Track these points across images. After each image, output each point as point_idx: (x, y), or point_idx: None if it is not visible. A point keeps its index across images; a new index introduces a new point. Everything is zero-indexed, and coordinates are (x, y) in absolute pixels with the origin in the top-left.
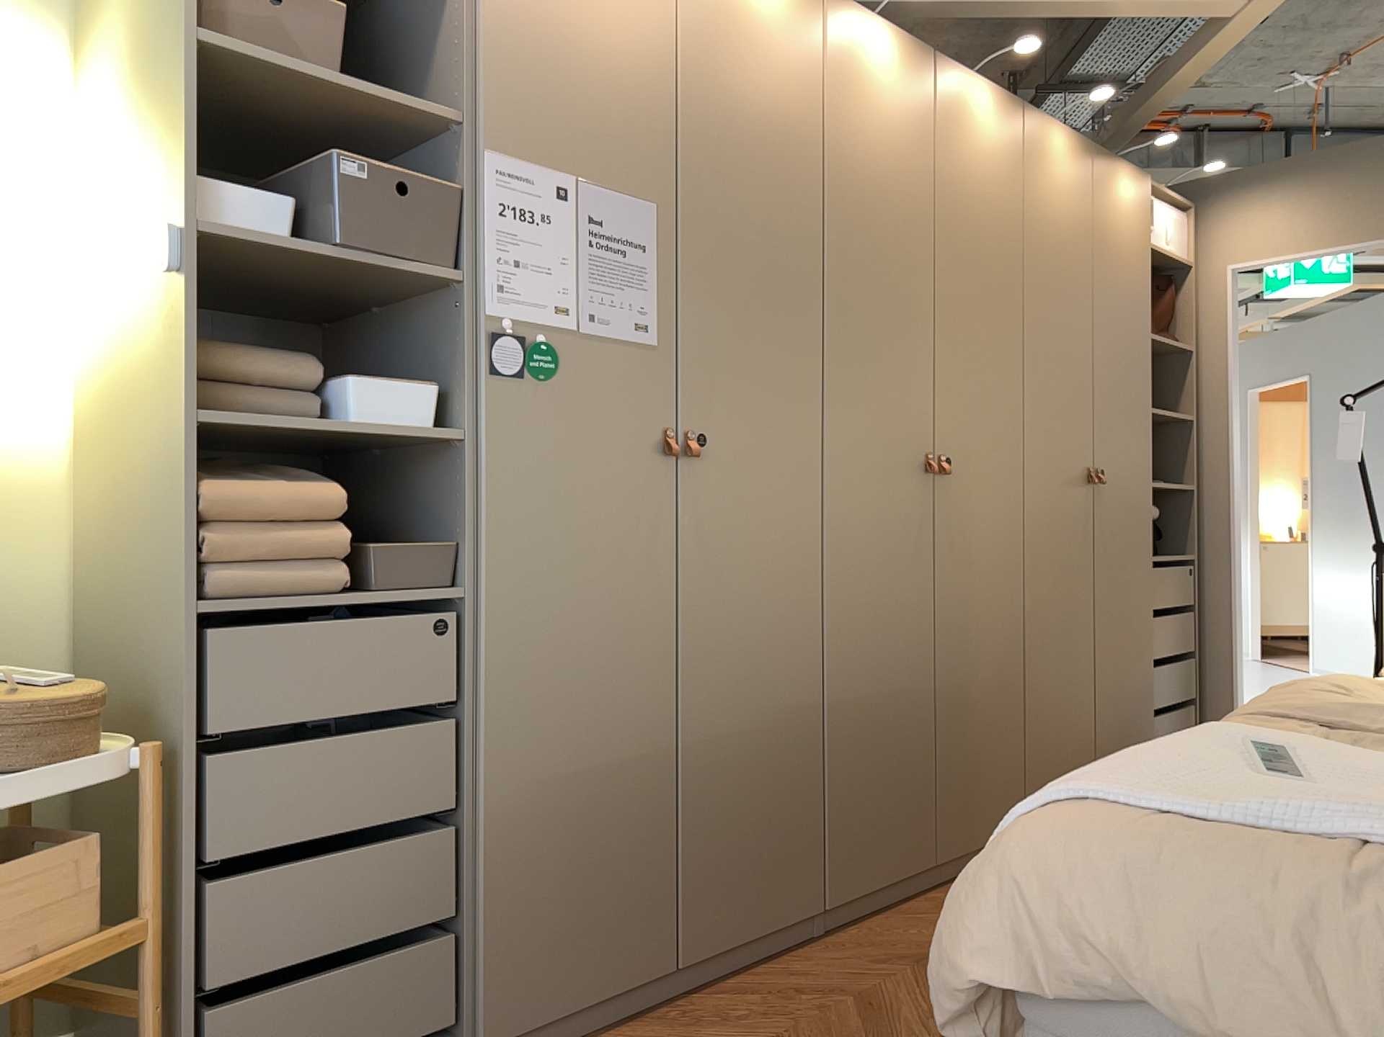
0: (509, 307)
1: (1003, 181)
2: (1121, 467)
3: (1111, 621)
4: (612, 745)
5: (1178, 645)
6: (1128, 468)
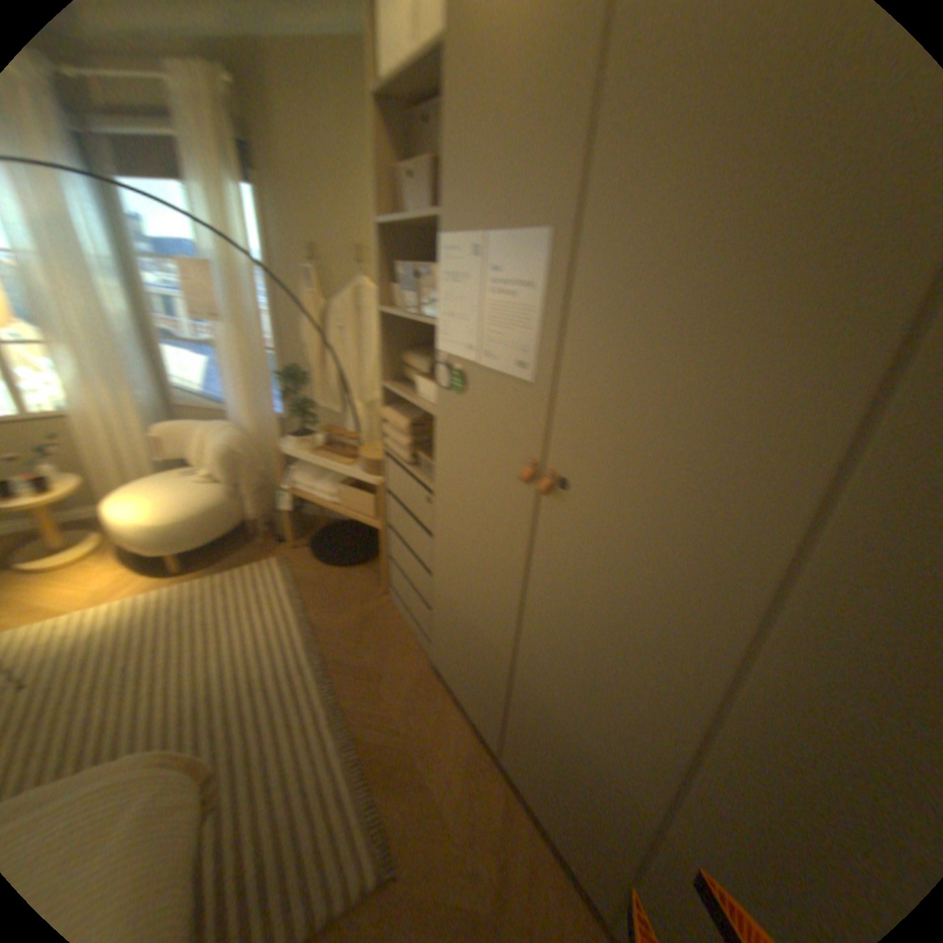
0: (445, 346)
1: None
2: None
3: None
4: (477, 621)
5: None
6: None
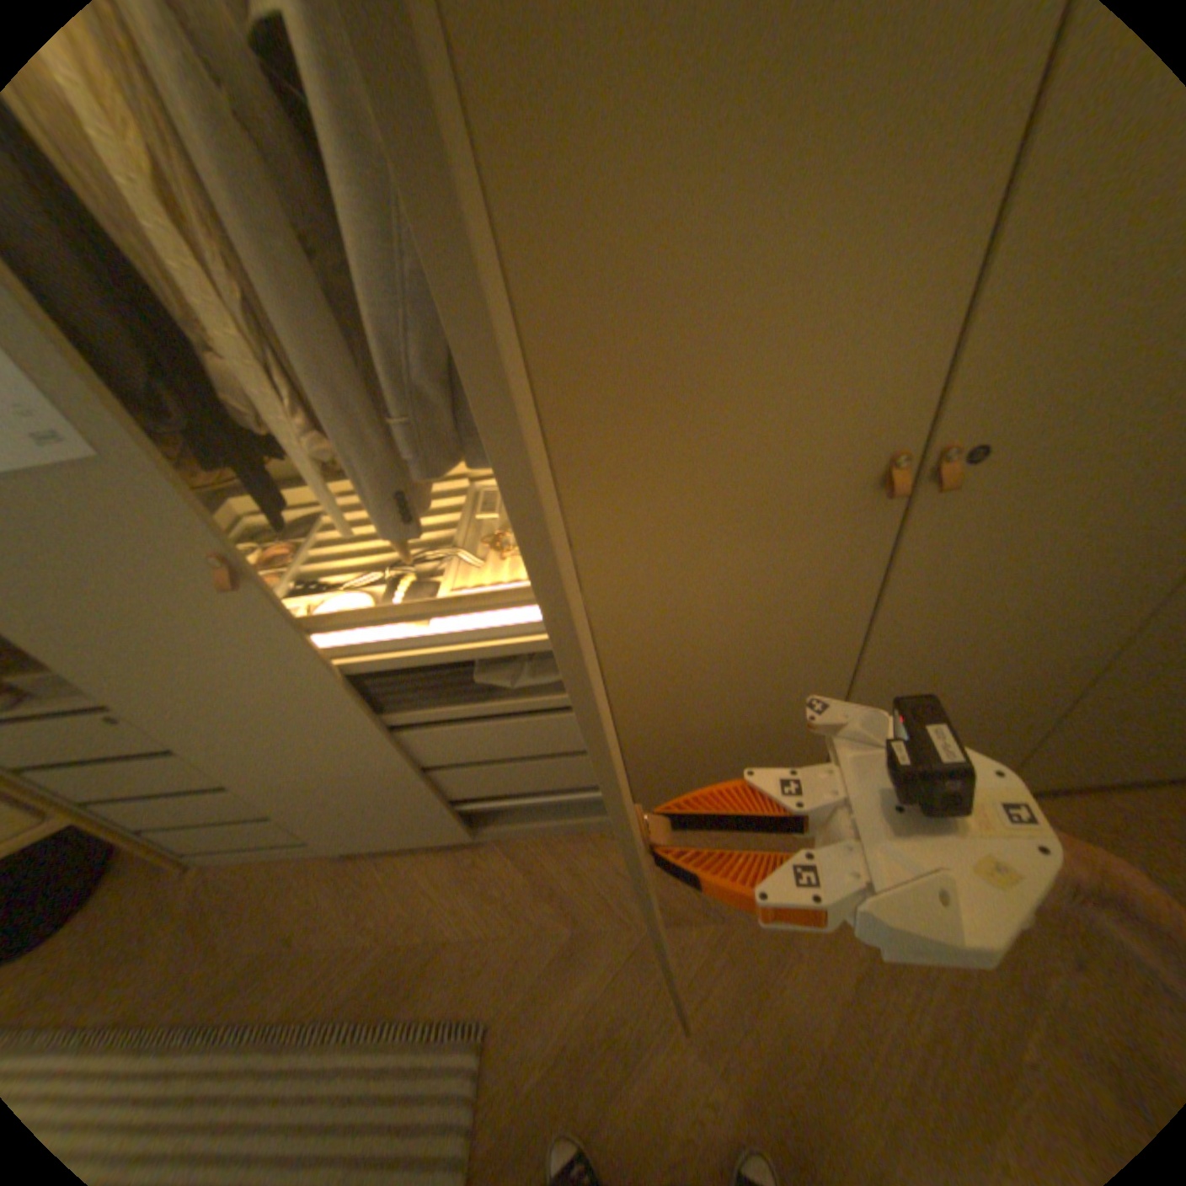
0: None
1: None
2: None
3: None
4: (338, 769)
5: None
6: None
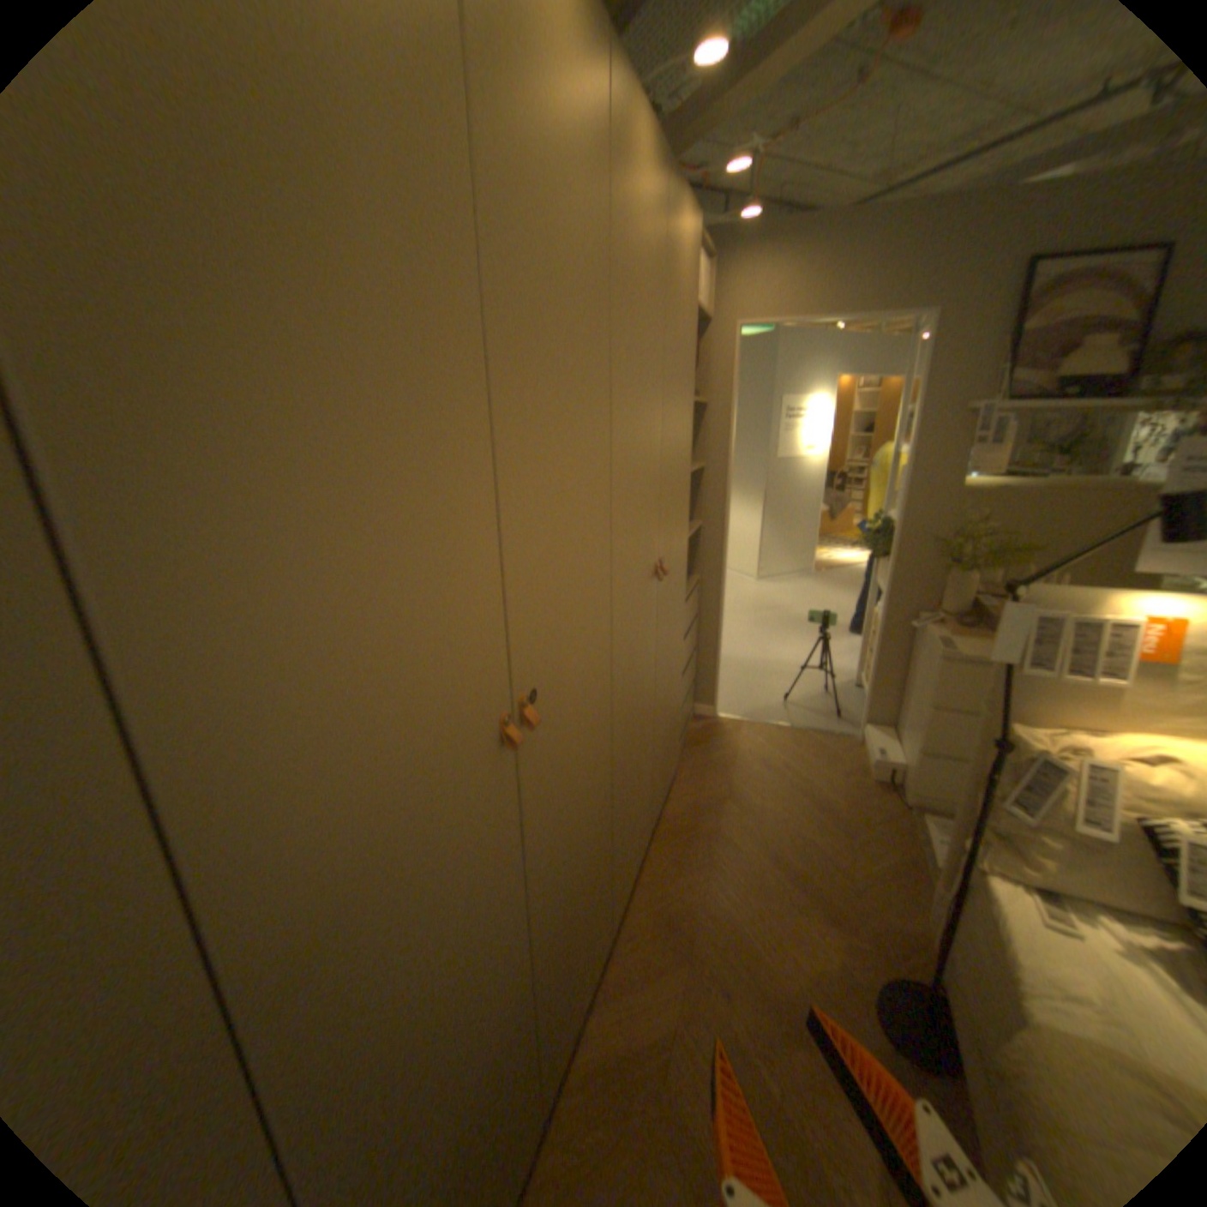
0: None
1: (586, 189)
2: (673, 548)
3: (662, 690)
4: None
5: (689, 656)
6: (676, 546)
